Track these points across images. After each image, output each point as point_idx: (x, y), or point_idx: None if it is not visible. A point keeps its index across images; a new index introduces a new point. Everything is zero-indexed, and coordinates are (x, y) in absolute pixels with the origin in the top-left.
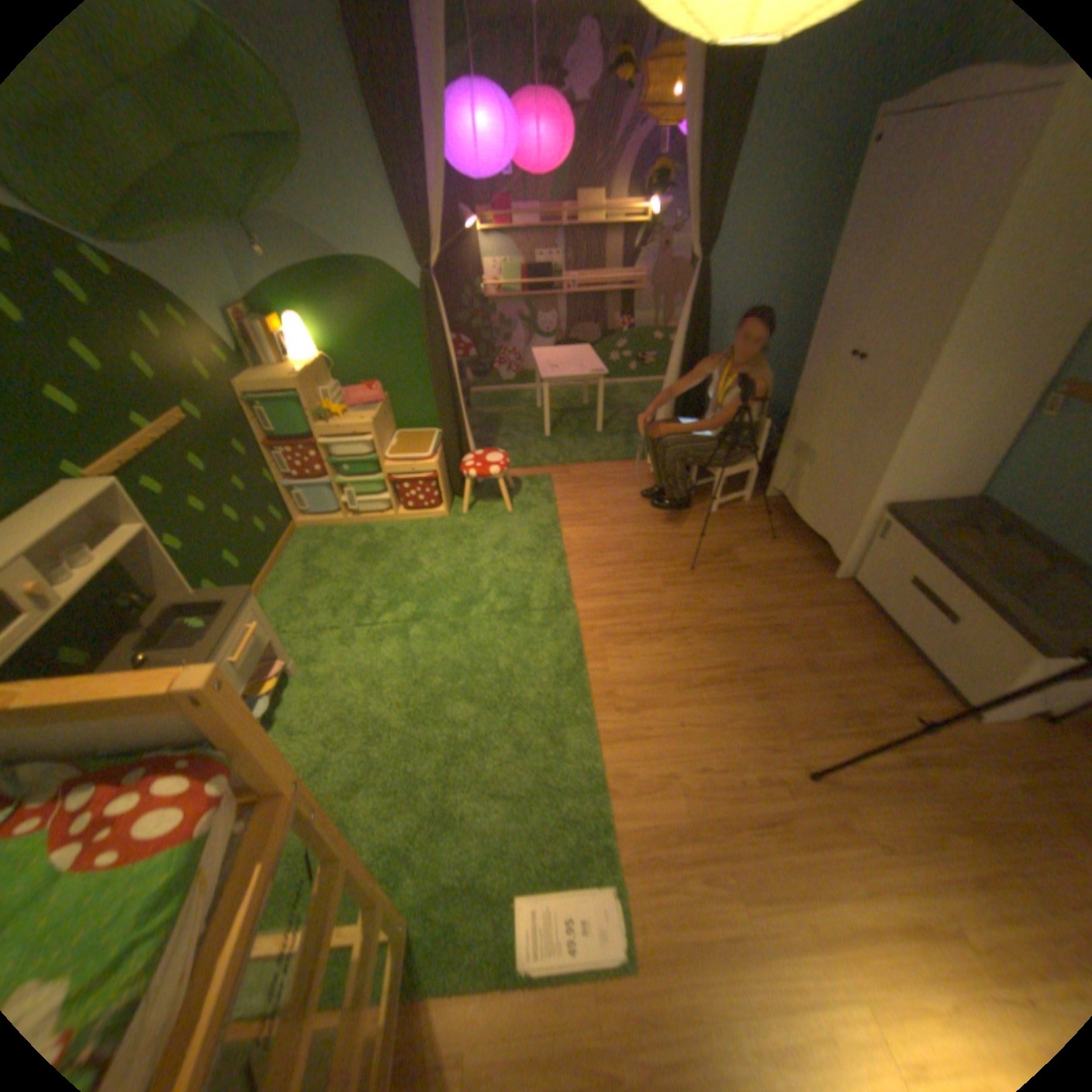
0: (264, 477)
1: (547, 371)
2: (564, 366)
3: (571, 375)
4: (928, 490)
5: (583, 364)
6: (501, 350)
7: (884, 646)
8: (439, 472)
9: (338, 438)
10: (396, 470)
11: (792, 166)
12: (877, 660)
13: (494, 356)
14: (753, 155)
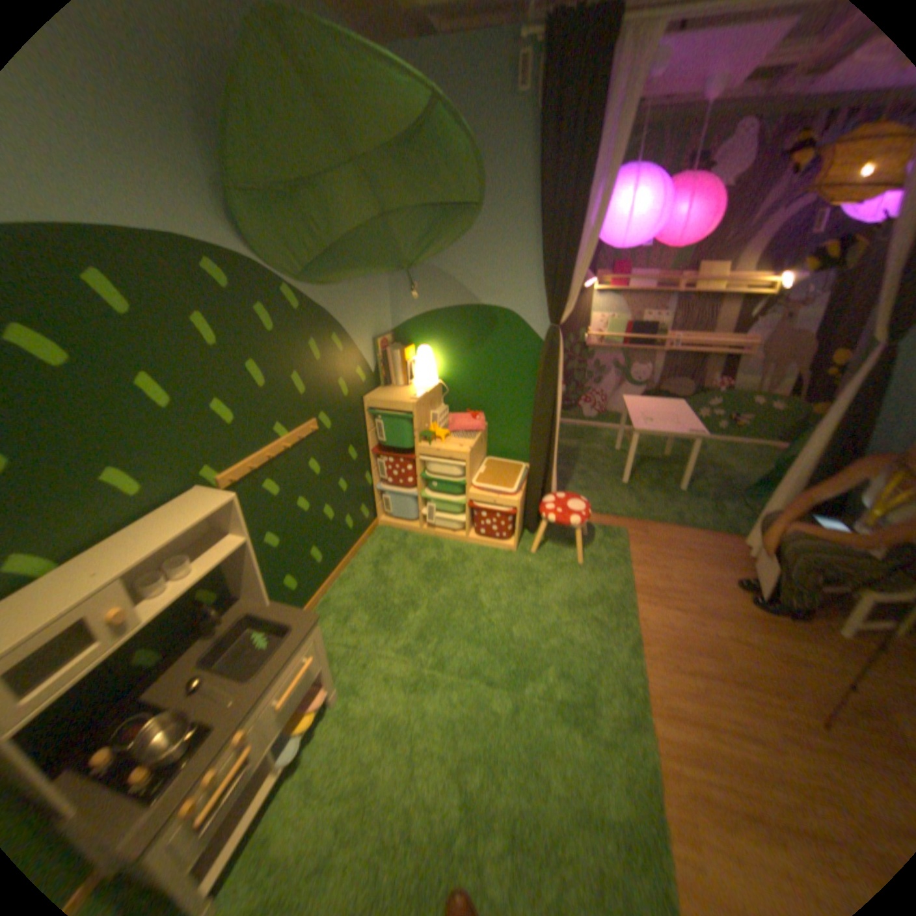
0: (365, 478)
1: (639, 421)
2: (658, 419)
3: (666, 430)
4: None
5: (678, 419)
6: (589, 389)
7: None
8: (518, 508)
9: (435, 458)
10: (478, 497)
11: None
12: None
13: (581, 393)
14: None
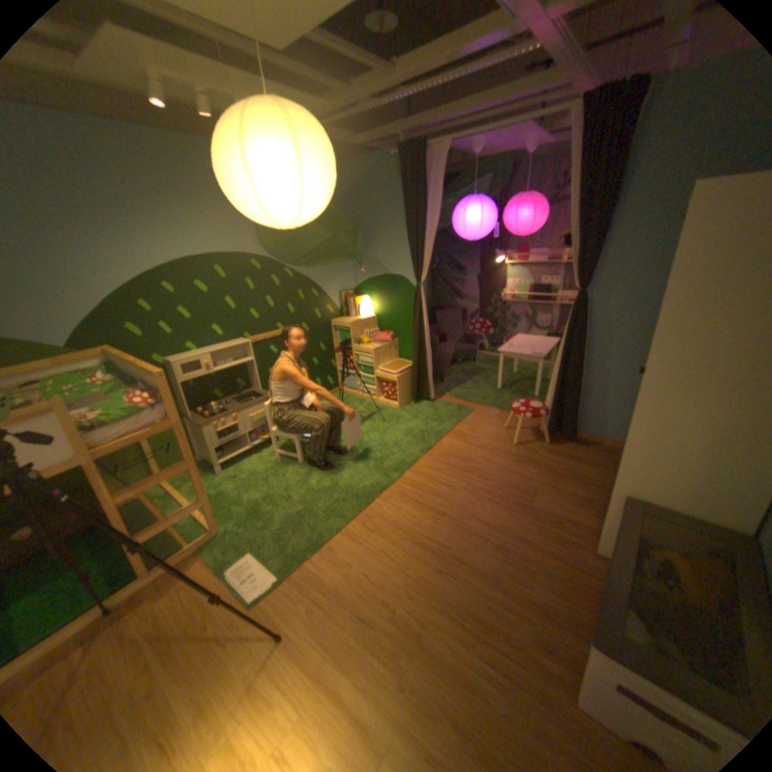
0: (331, 364)
1: (507, 348)
2: (522, 348)
3: (519, 353)
4: (676, 503)
5: (537, 349)
6: (509, 333)
7: (574, 615)
8: (399, 384)
9: (361, 354)
10: (379, 377)
11: (666, 231)
12: (554, 617)
13: (504, 336)
14: (628, 225)
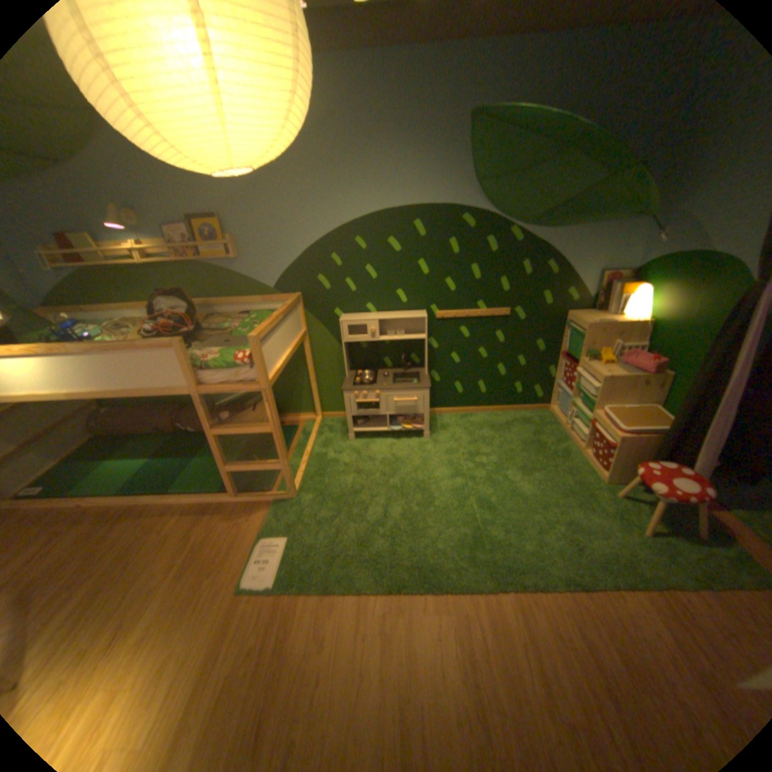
0: (548, 370)
1: None
2: None
3: None
4: None
5: None
6: None
7: None
8: (624, 448)
9: (590, 375)
10: (599, 420)
11: None
12: None
13: None
14: None
